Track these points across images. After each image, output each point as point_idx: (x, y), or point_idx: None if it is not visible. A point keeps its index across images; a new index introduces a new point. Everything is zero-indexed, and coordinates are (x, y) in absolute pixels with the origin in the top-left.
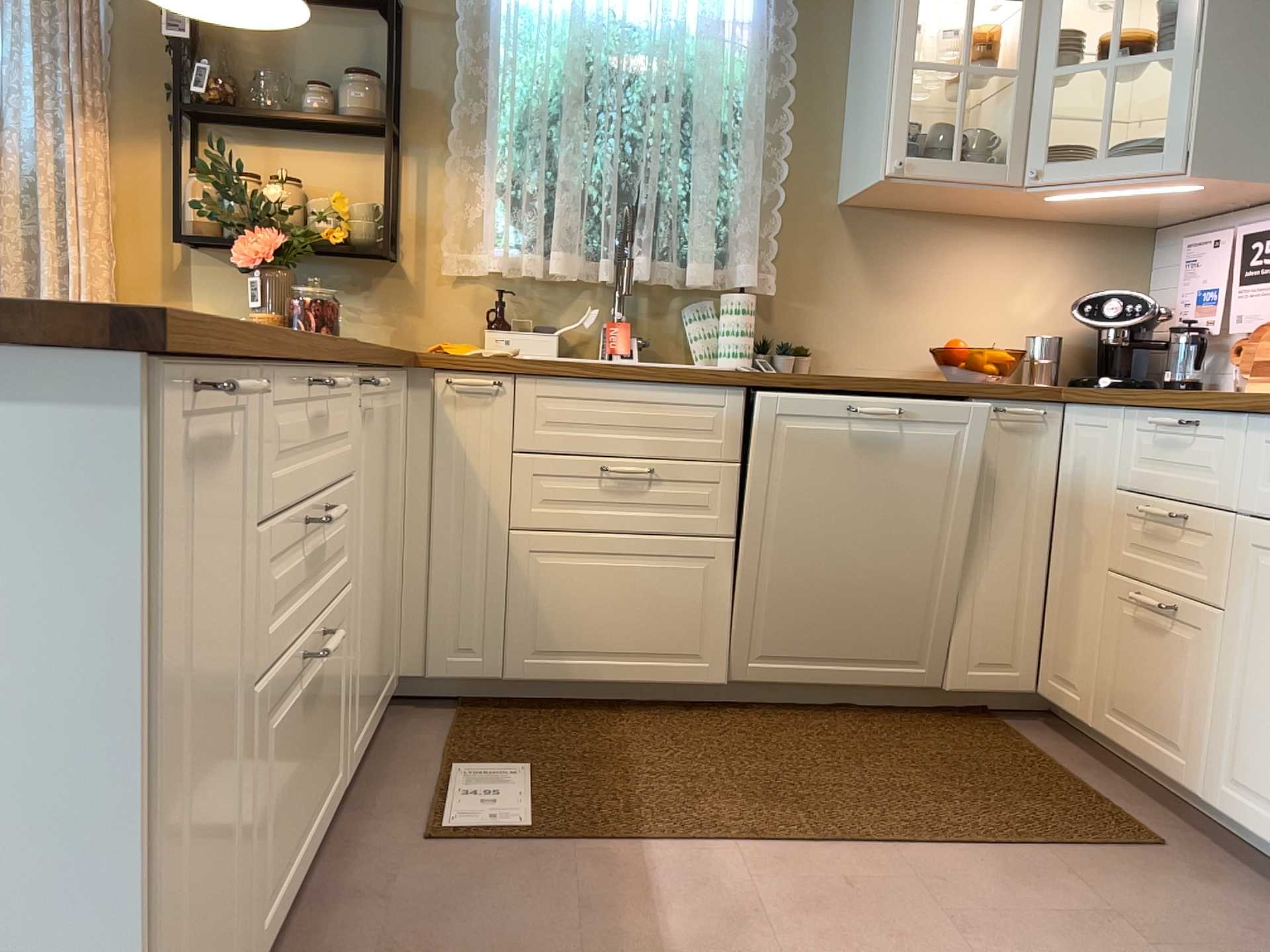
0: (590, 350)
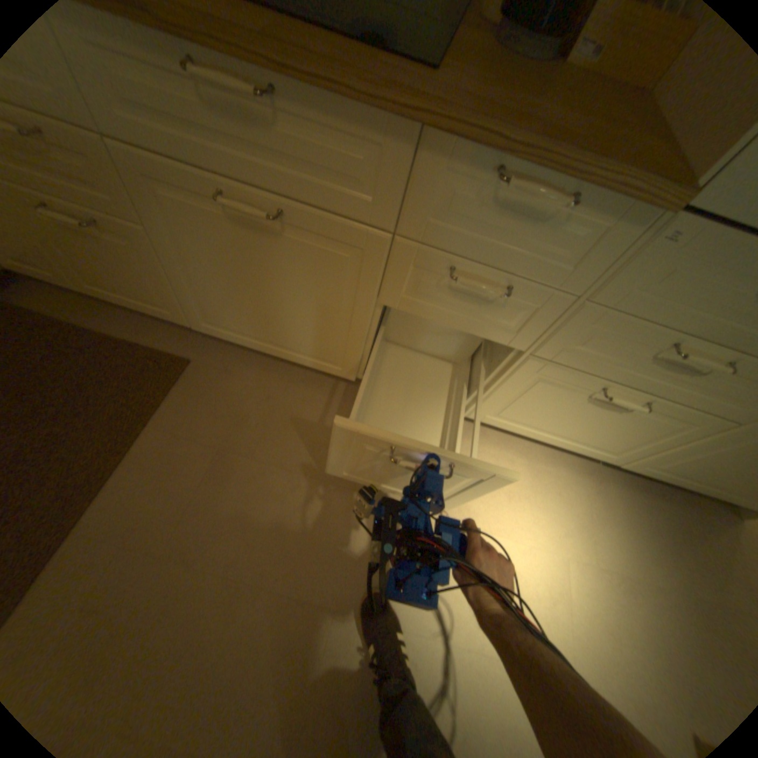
0: None
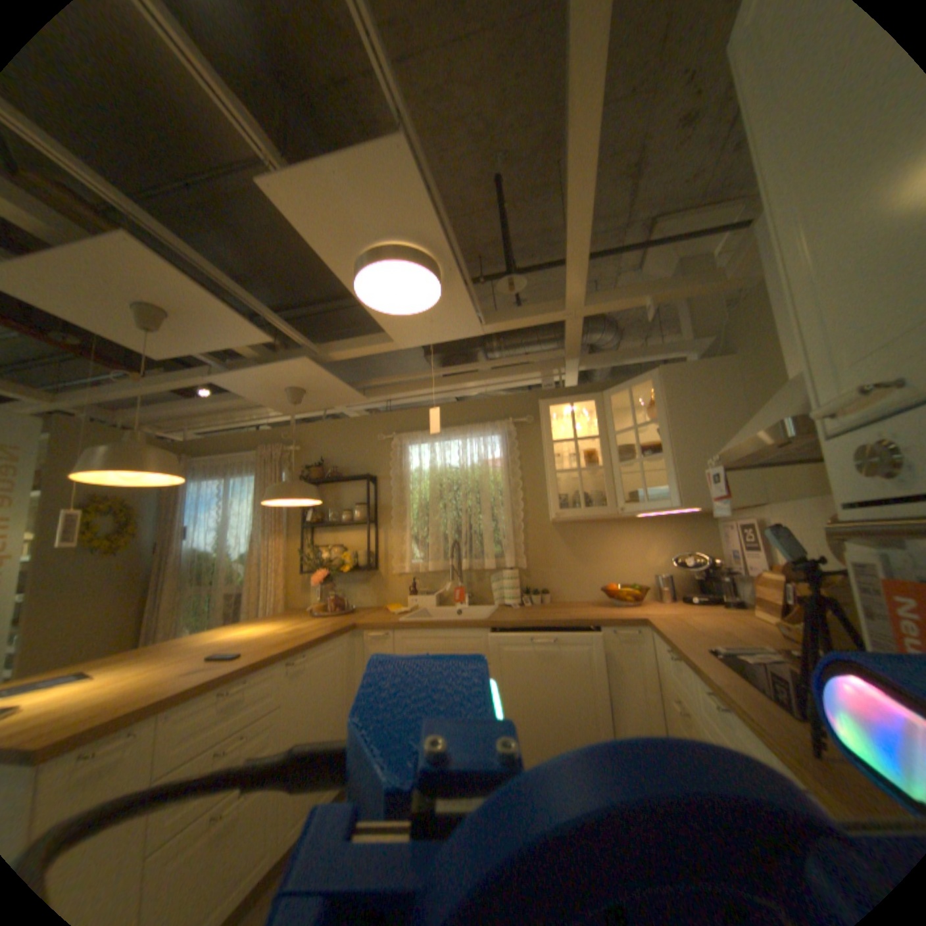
0: (452, 599)
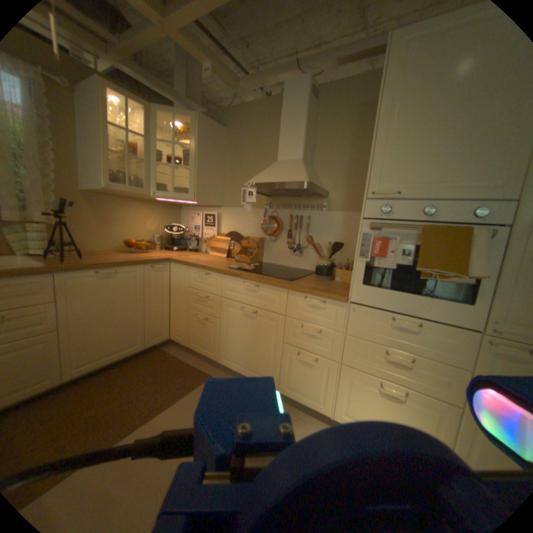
0: None
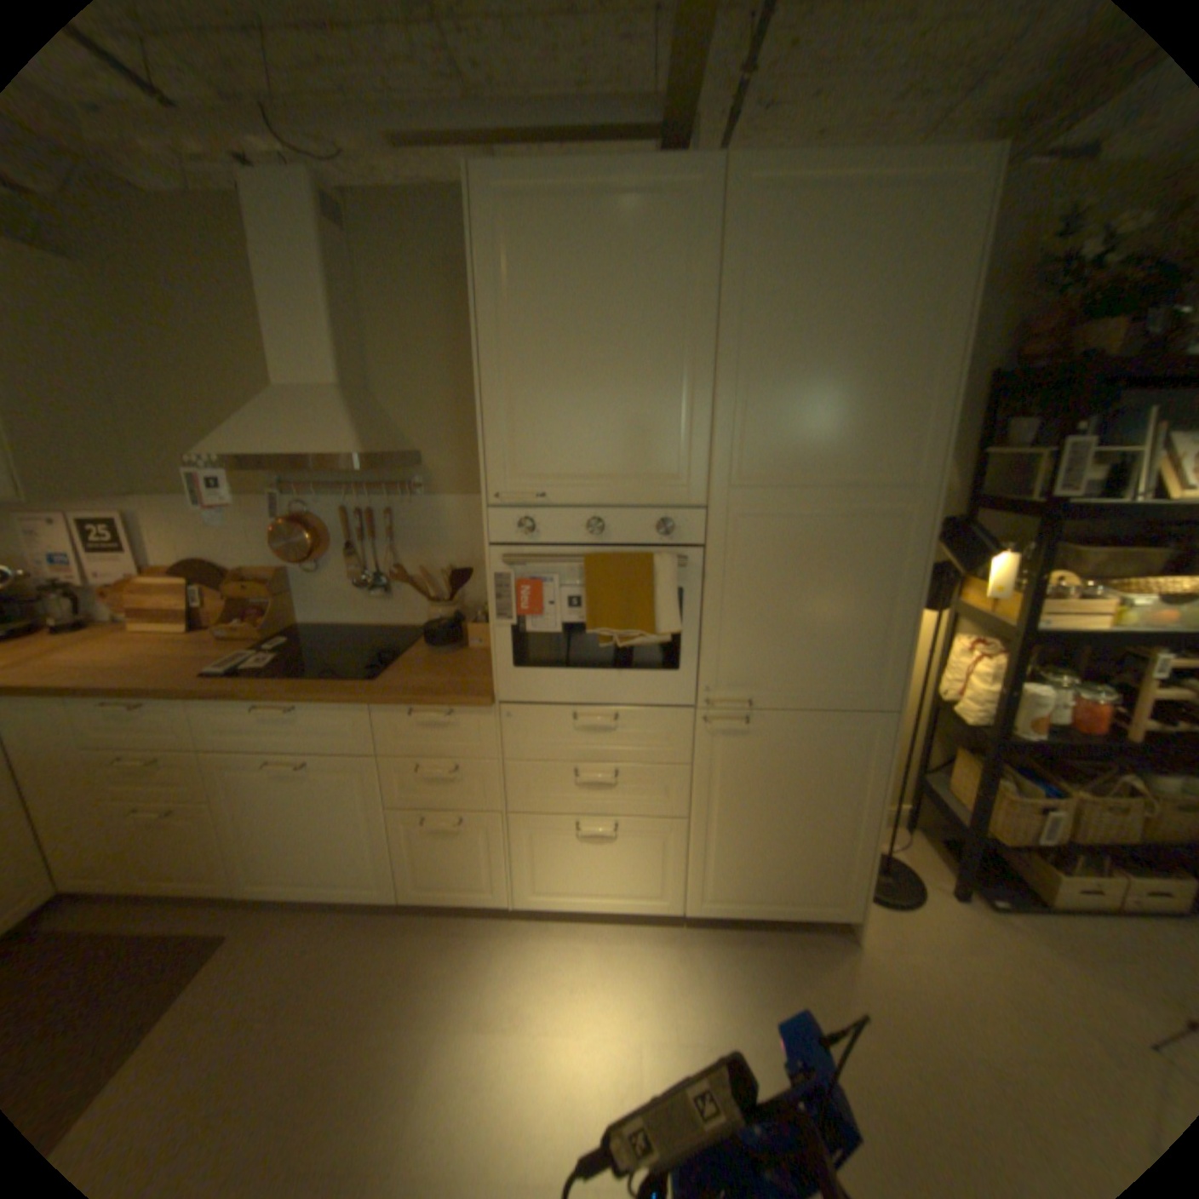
0: None
